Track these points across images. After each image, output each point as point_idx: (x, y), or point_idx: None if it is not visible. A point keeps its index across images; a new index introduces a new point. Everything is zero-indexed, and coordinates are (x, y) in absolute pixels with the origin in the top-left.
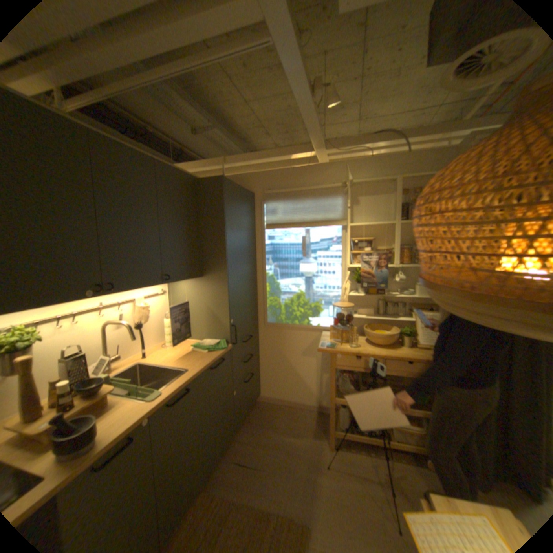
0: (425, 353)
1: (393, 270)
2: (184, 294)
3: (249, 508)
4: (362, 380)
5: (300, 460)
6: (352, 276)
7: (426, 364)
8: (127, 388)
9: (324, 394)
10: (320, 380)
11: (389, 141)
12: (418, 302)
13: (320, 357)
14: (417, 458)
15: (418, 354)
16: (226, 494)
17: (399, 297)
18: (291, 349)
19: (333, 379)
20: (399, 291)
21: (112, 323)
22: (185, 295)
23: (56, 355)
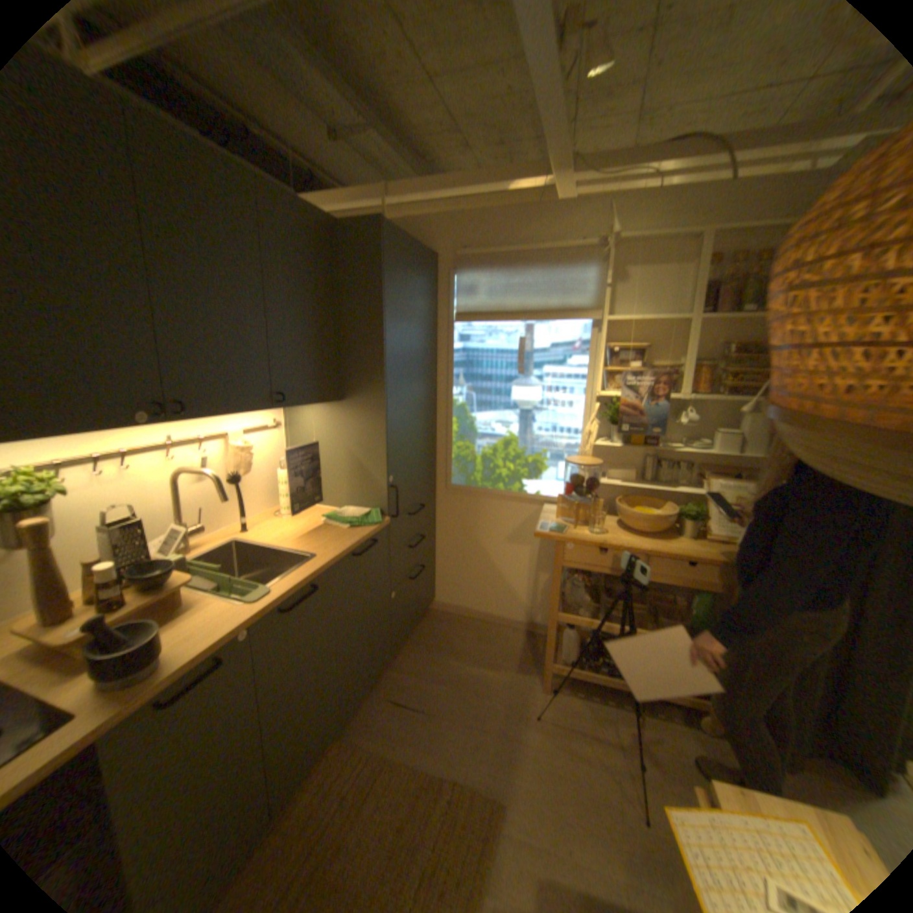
0: (720, 550)
1: (678, 404)
2: (312, 430)
3: (411, 770)
4: (605, 587)
5: (495, 704)
6: (603, 413)
7: (719, 569)
8: (216, 579)
9: (540, 605)
10: (534, 583)
11: (696, 159)
12: (716, 464)
13: (537, 546)
14: (685, 713)
15: (706, 551)
16: (375, 748)
17: (682, 453)
18: (489, 531)
19: (557, 583)
20: (683, 442)
21: (189, 471)
22: (314, 433)
23: (95, 519)
